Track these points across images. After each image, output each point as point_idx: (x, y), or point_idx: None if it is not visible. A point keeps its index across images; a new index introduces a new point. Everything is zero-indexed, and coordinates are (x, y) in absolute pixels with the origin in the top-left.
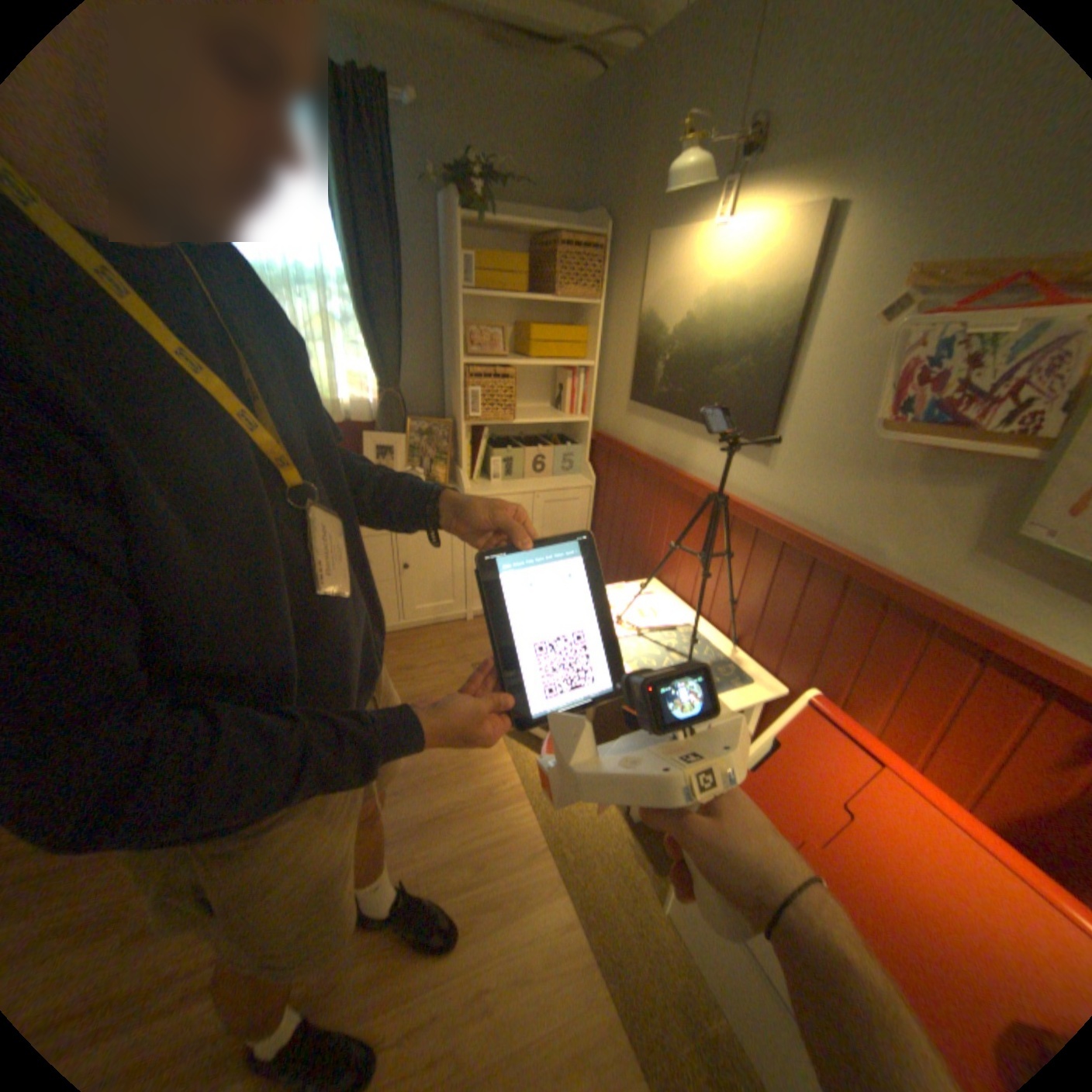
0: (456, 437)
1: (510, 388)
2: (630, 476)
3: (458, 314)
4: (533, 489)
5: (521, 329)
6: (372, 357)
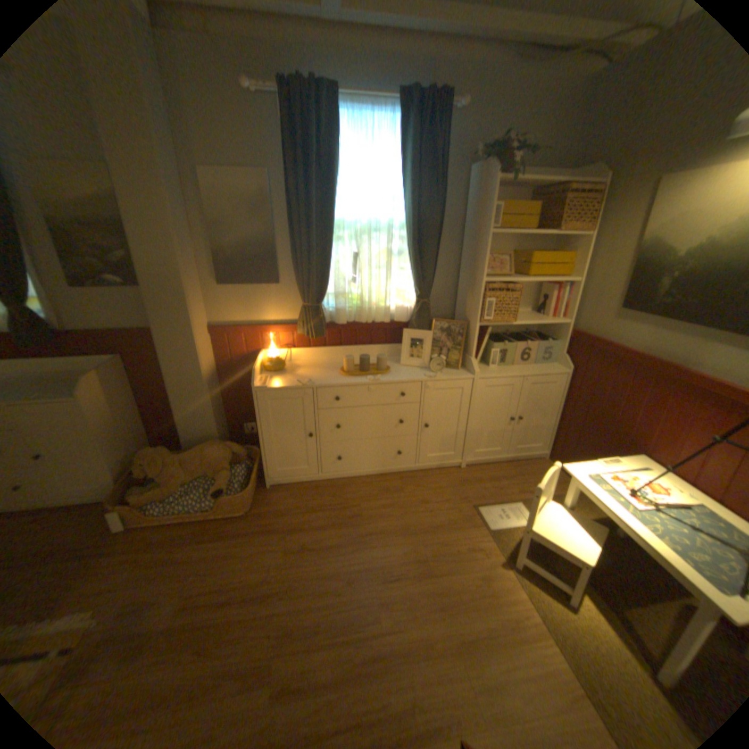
0: (468, 333)
1: (514, 298)
2: (618, 368)
3: (486, 246)
4: (523, 373)
5: (521, 255)
6: (413, 277)
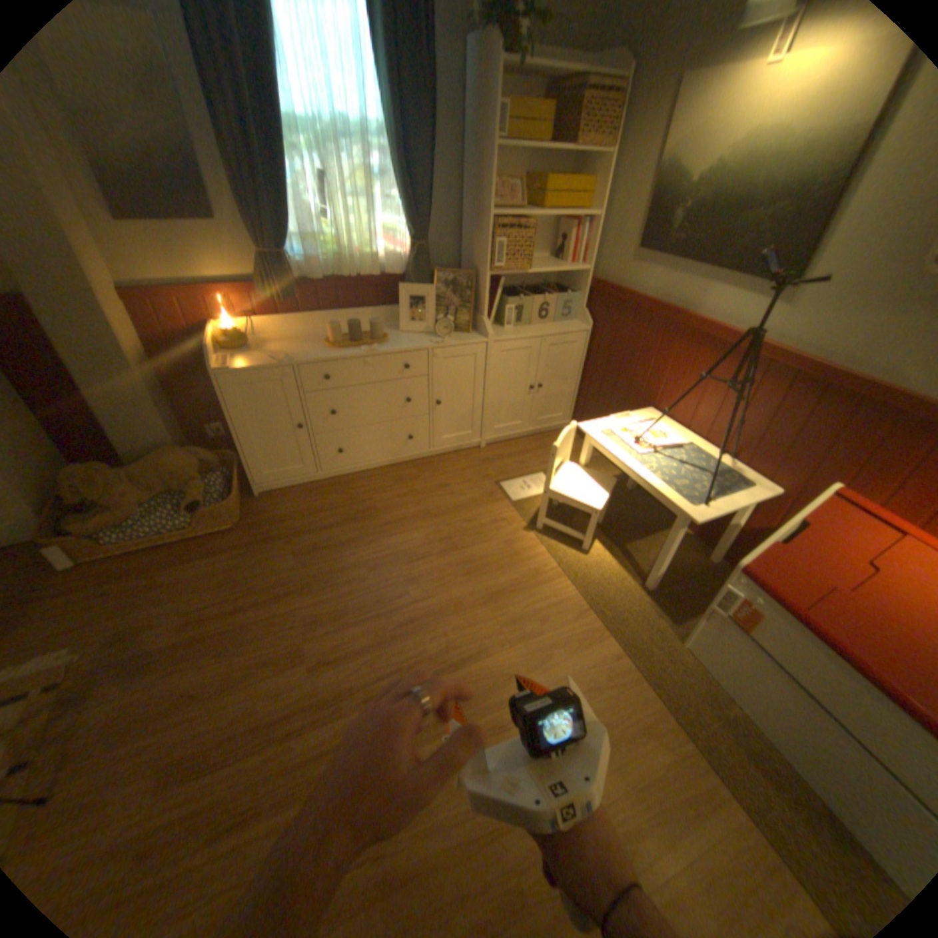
0: (477, 286)
1: (528, 239)
2: (632, 319)
3: (491, 165)
4: (540, 333)
5: (534, 179)
6: (403, 210)
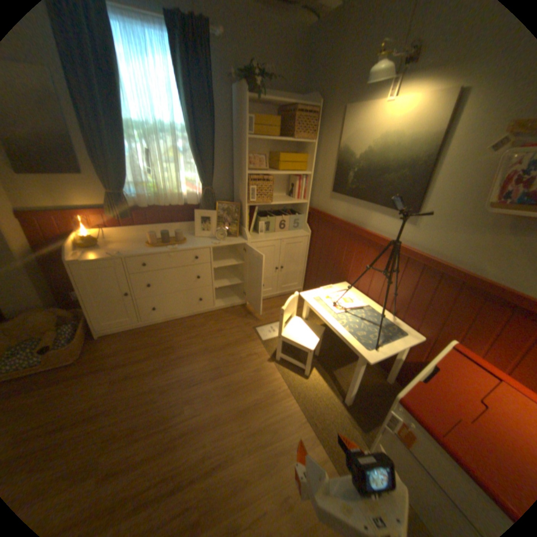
0: (242, 211)
1: (270, 186)
2: (332, 230)
3: (245, 148)
4: (280, 237)
5: (273, 155)
6: (198, 170)
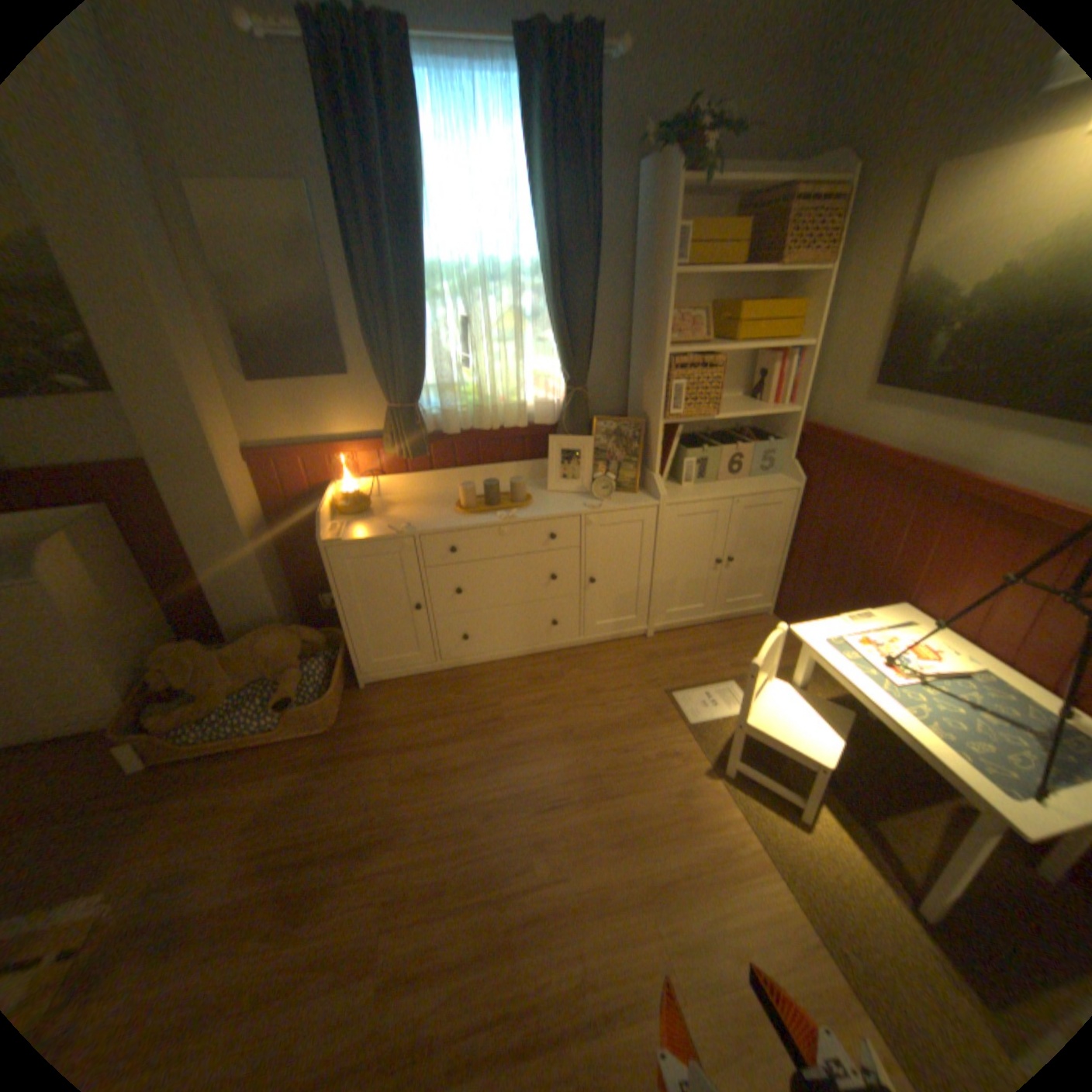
0: (647, 436)
1: (715, 378)
2: (869, 477)
3: (668, 296)
4: (732, 492)
5: (724, 308)
6: (558, 353)
